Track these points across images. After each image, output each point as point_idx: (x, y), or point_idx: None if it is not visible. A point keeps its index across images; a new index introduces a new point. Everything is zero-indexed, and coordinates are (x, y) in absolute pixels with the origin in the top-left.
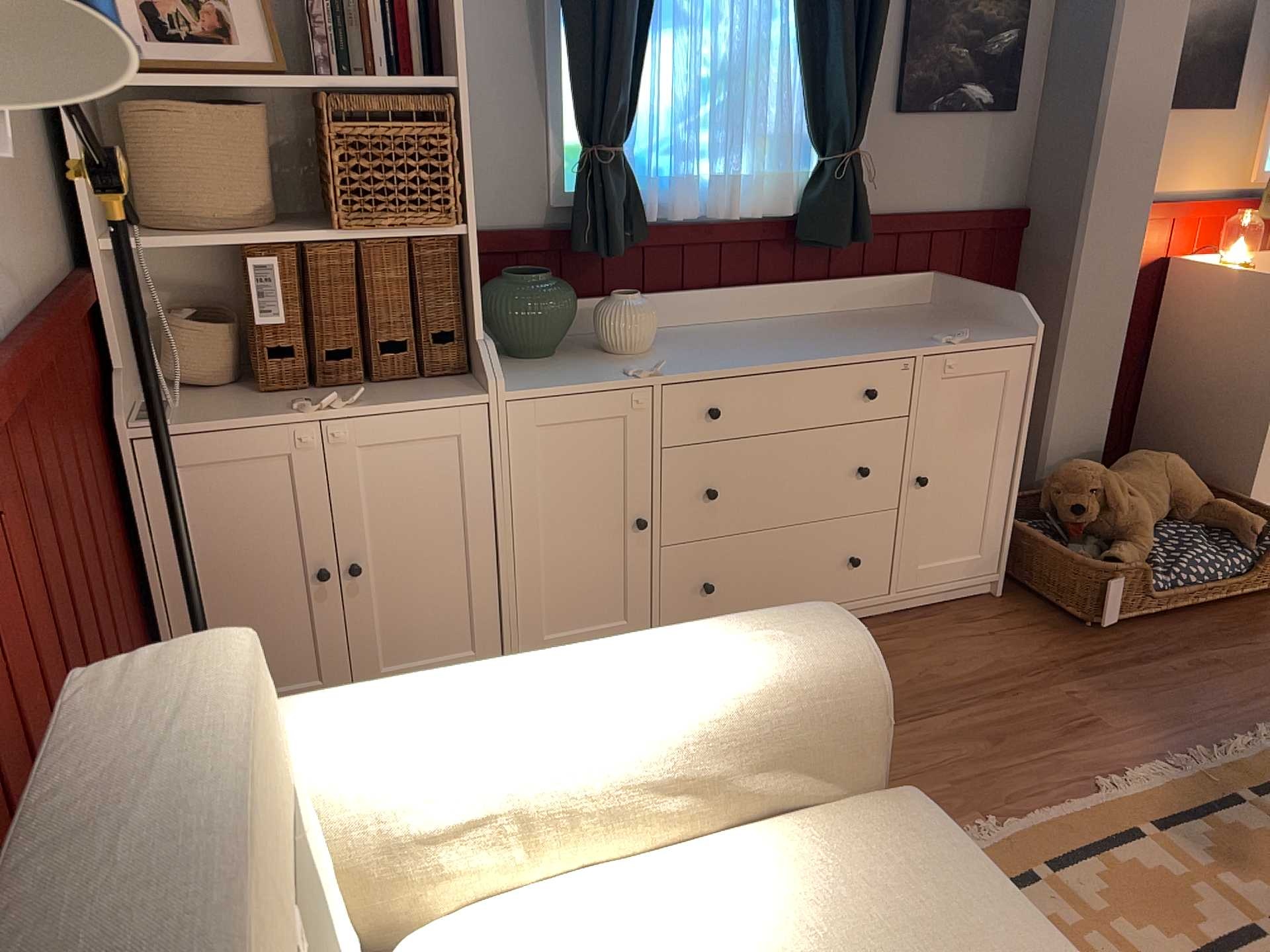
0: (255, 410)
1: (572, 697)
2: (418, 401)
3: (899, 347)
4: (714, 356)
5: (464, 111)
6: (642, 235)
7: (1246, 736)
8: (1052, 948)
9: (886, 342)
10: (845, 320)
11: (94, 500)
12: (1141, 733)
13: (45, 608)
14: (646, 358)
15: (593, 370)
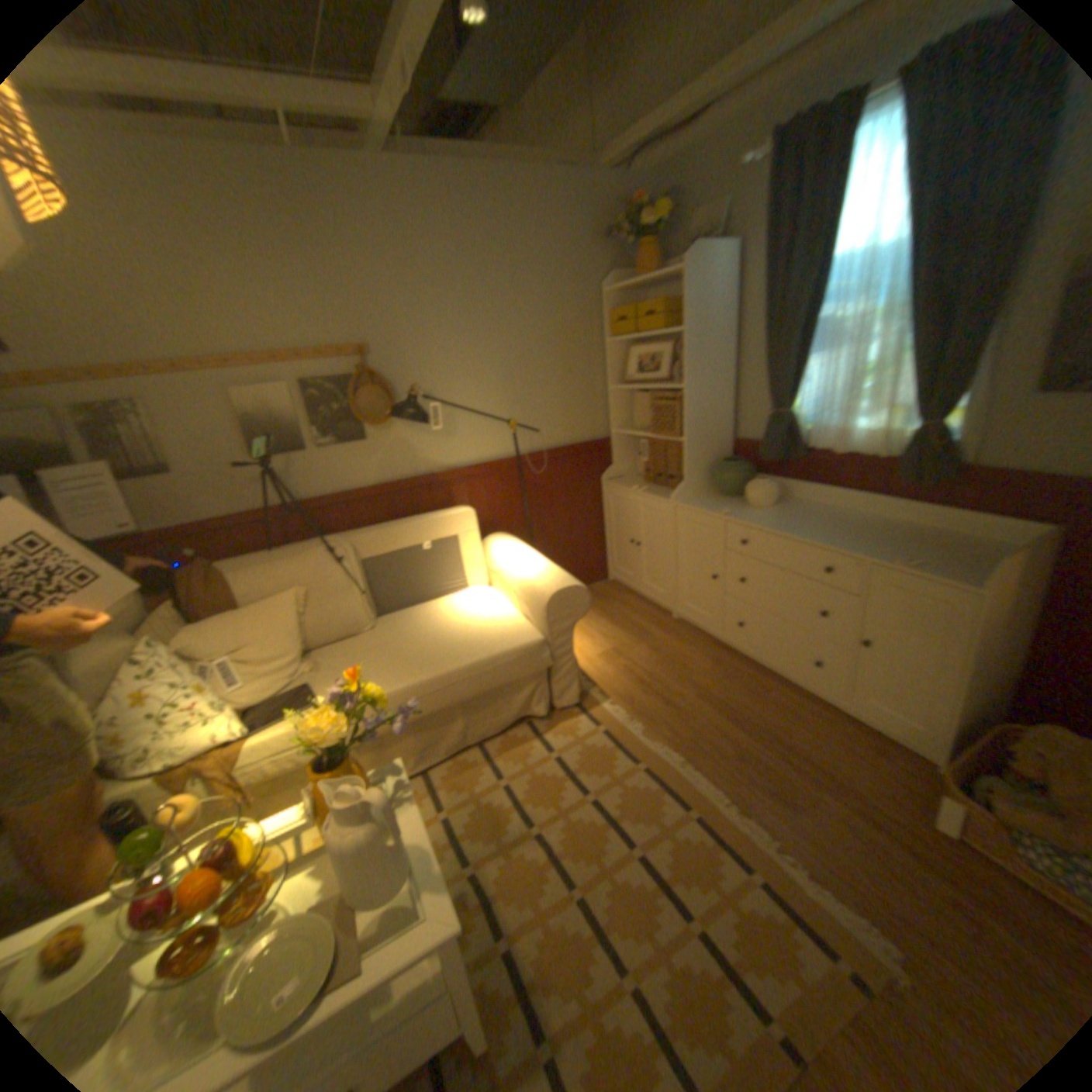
0: (628, 486)
1: (516, 562)
2: (656, 497)
3: (860, 553)
4: (770, 520)
5: (684, 397)
6: (802, 454)
7: (842, 908)
8: (480, 659)
9: (868, 548)
10: (916, 534)
11: (574, 495)
12: (798, 836)
13: (522, 508)
14: (750, 511)
15: (718, 507)
